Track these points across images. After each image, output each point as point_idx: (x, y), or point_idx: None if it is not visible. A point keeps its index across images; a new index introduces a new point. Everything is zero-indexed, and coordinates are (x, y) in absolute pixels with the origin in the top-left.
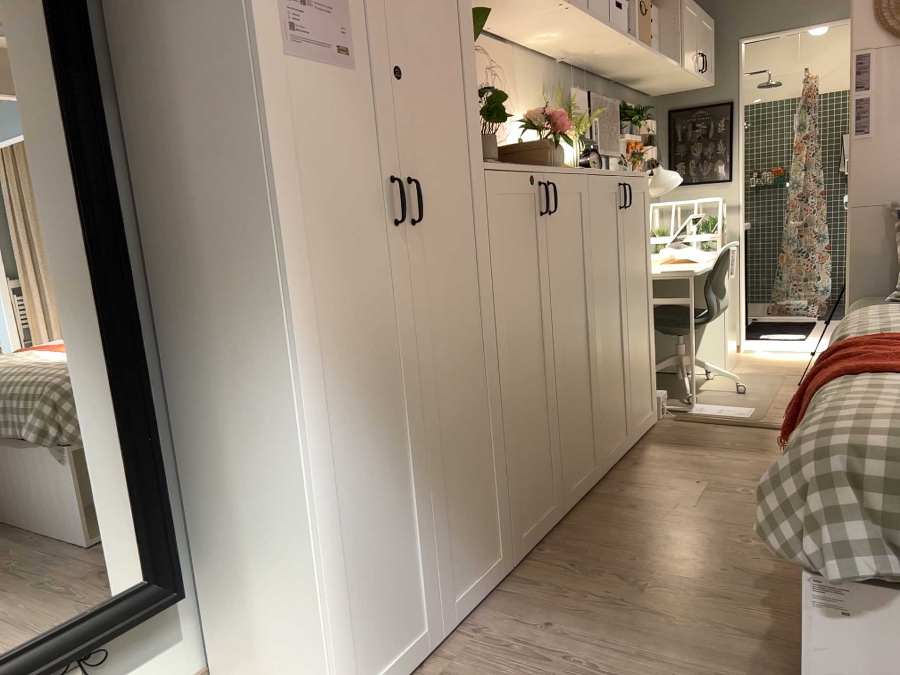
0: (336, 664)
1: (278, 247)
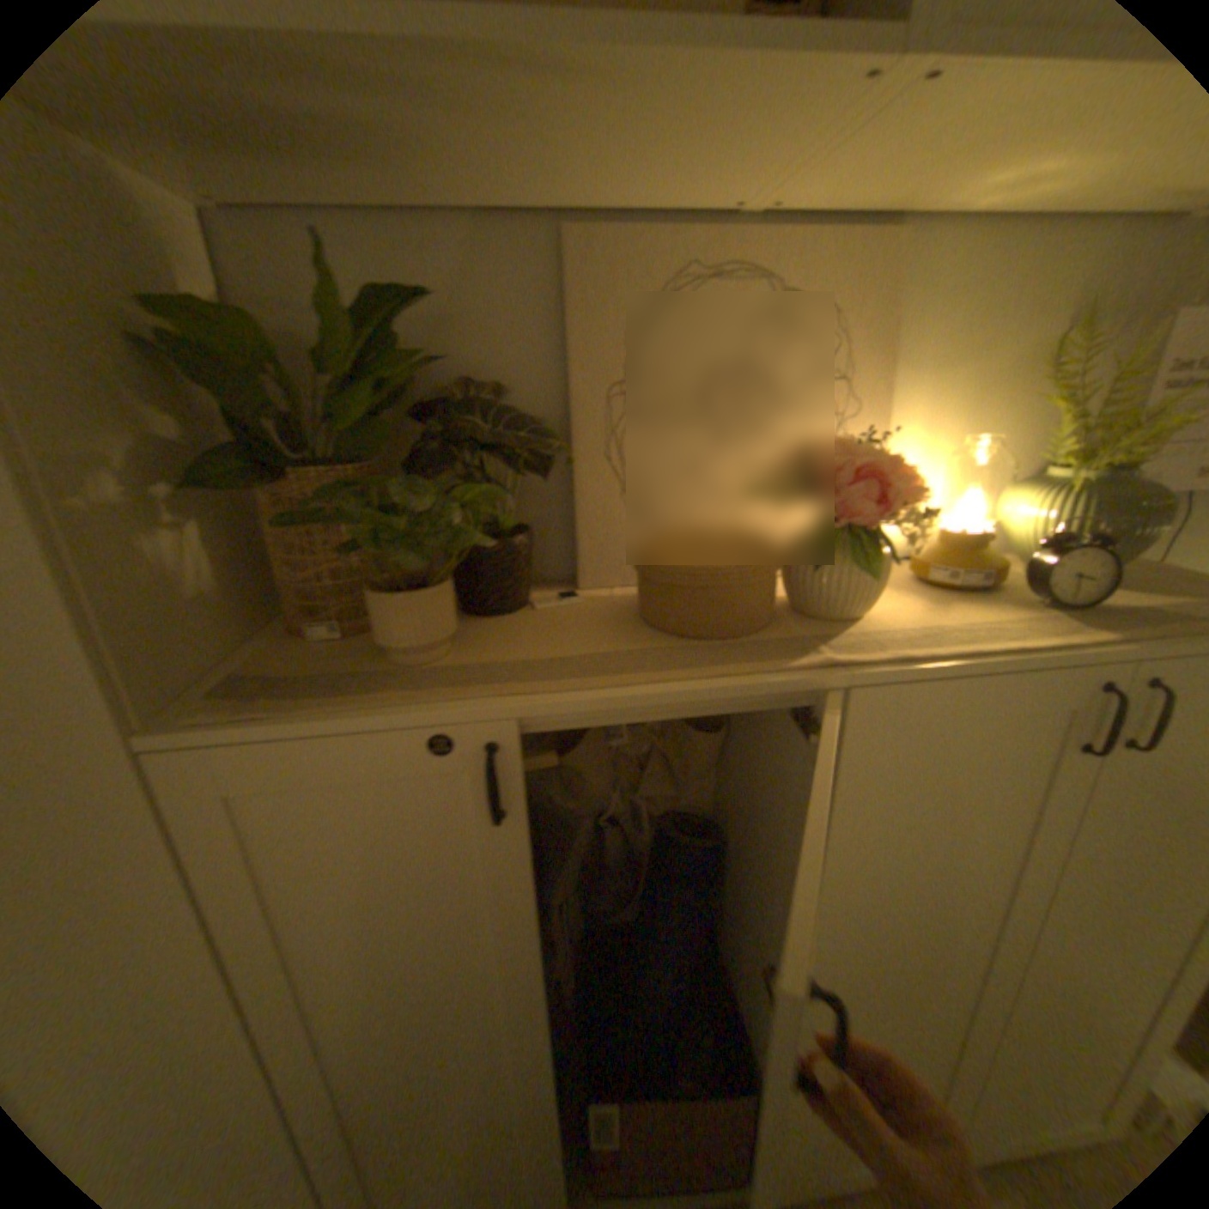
0: None
1: None
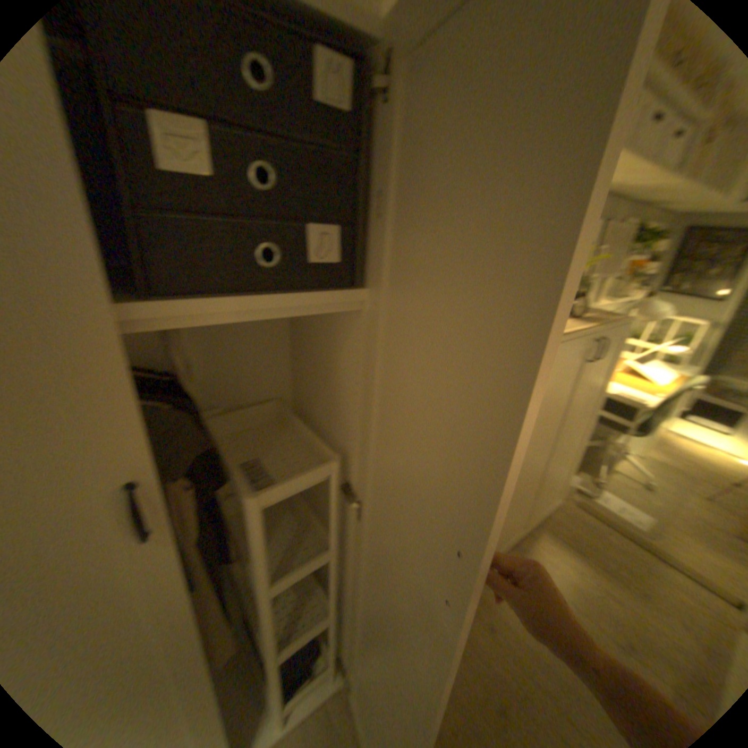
0: None
1: None
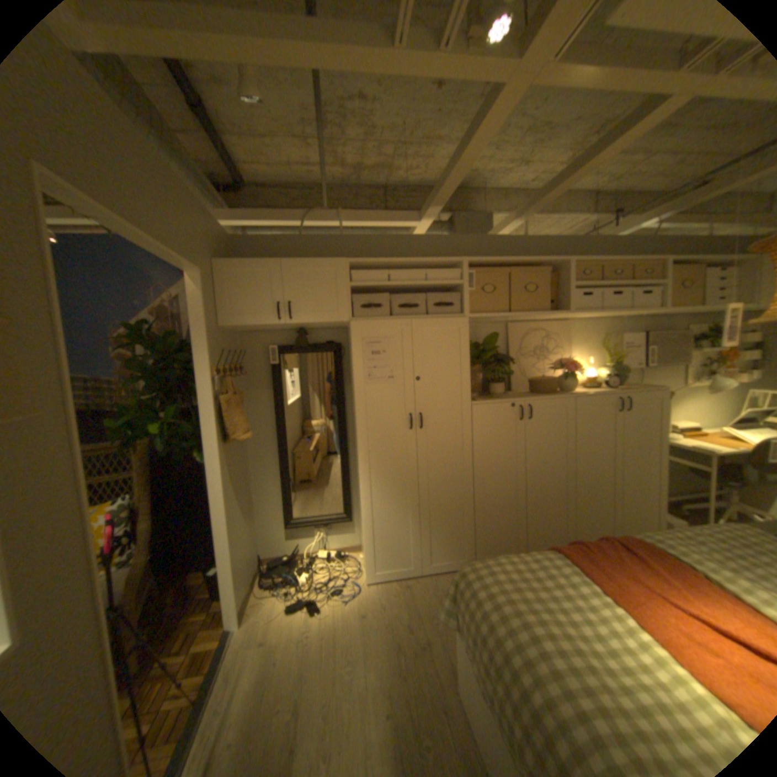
0: (369, 559)
1: (358, 438)
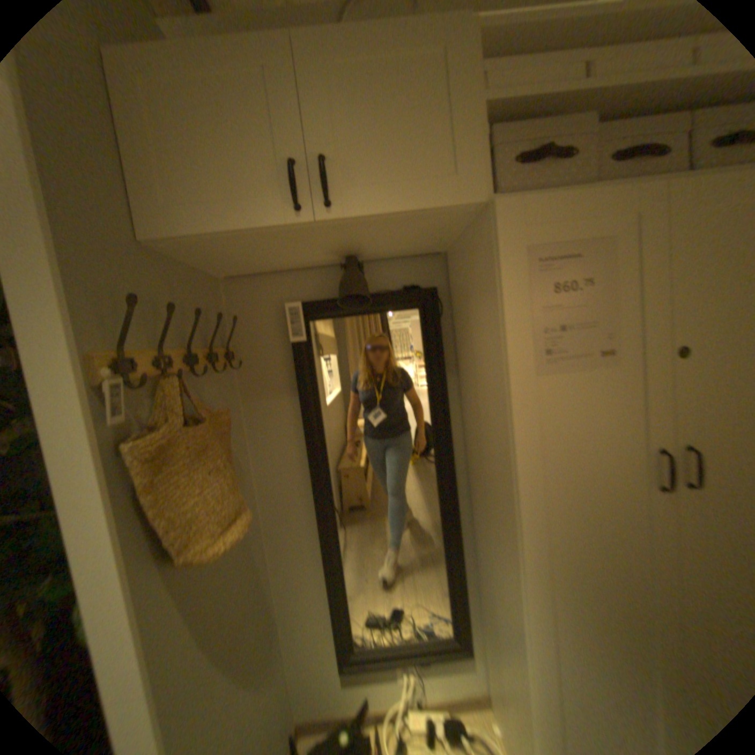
0: None
1: (524, 522)
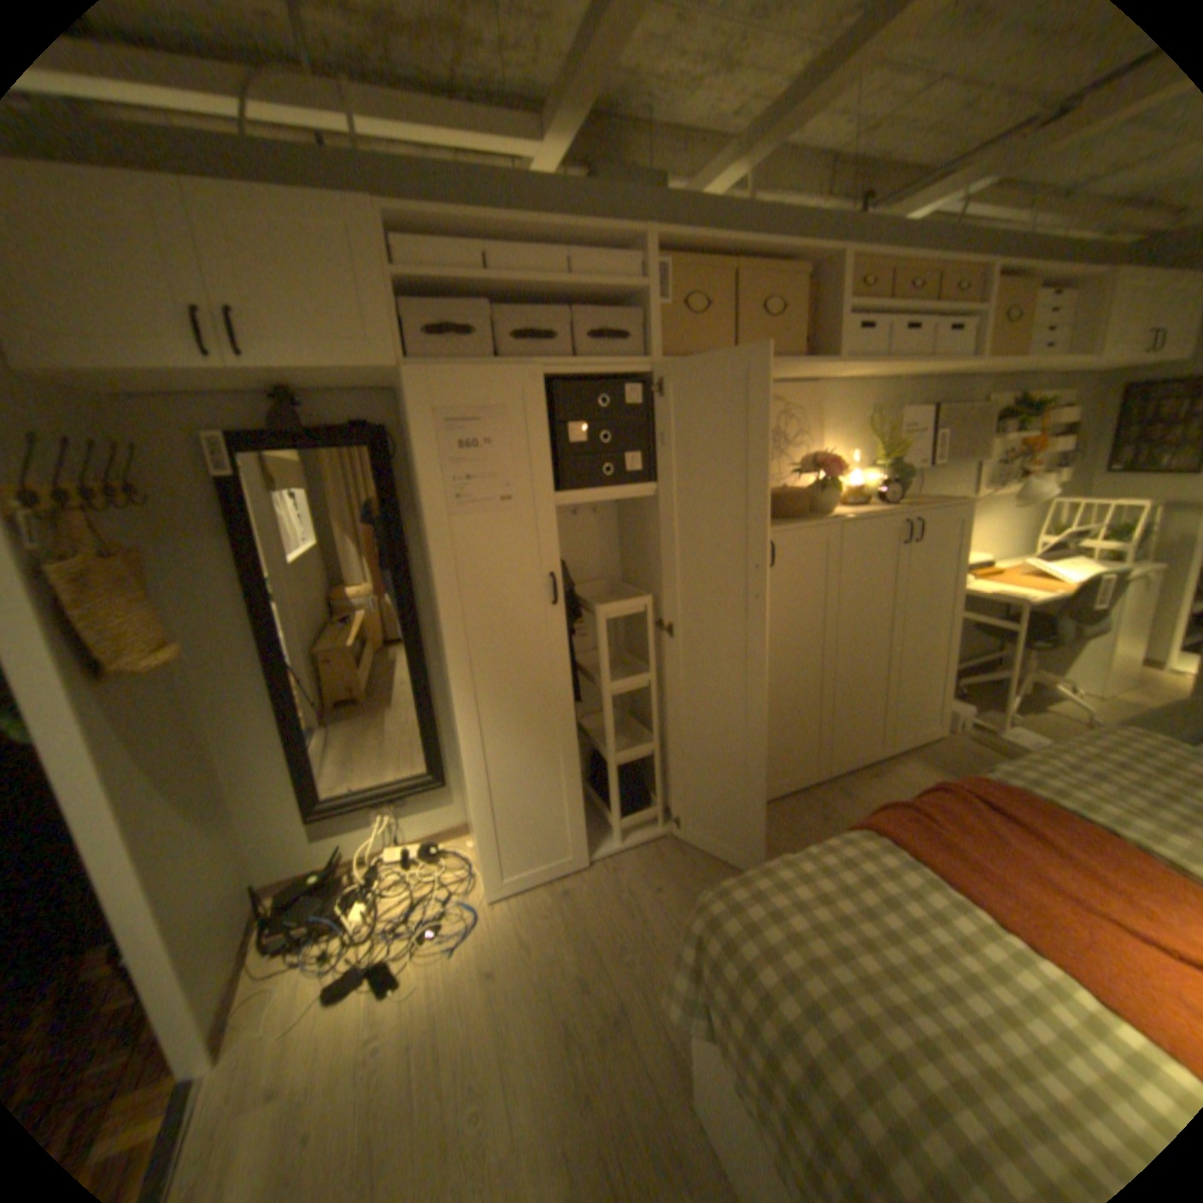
0: (488, 858)
1: (446, 633)
